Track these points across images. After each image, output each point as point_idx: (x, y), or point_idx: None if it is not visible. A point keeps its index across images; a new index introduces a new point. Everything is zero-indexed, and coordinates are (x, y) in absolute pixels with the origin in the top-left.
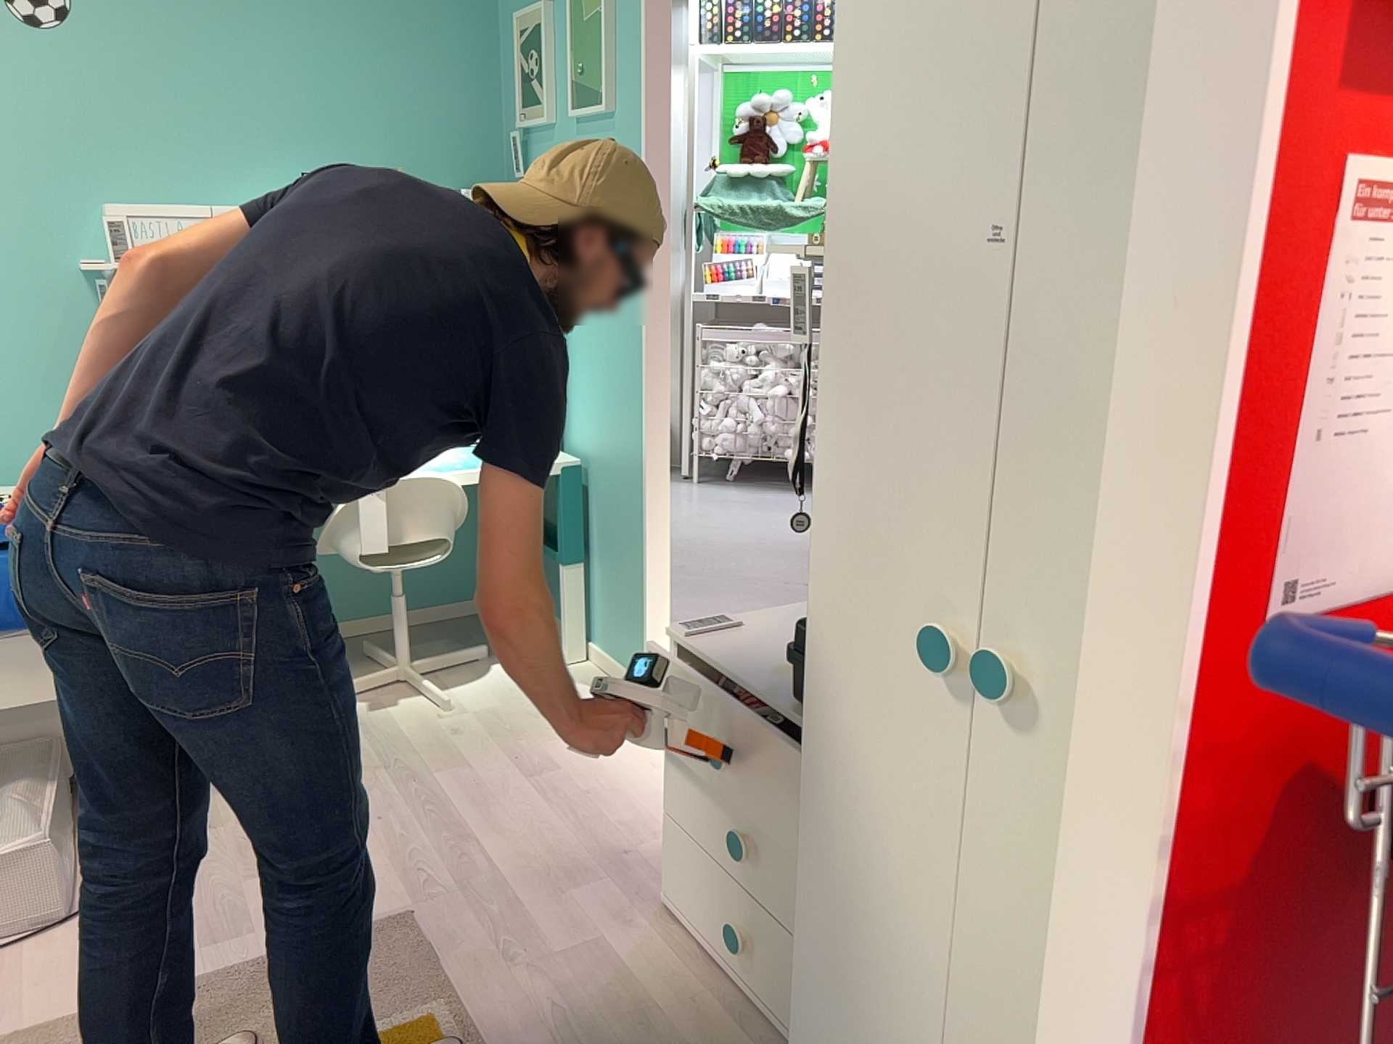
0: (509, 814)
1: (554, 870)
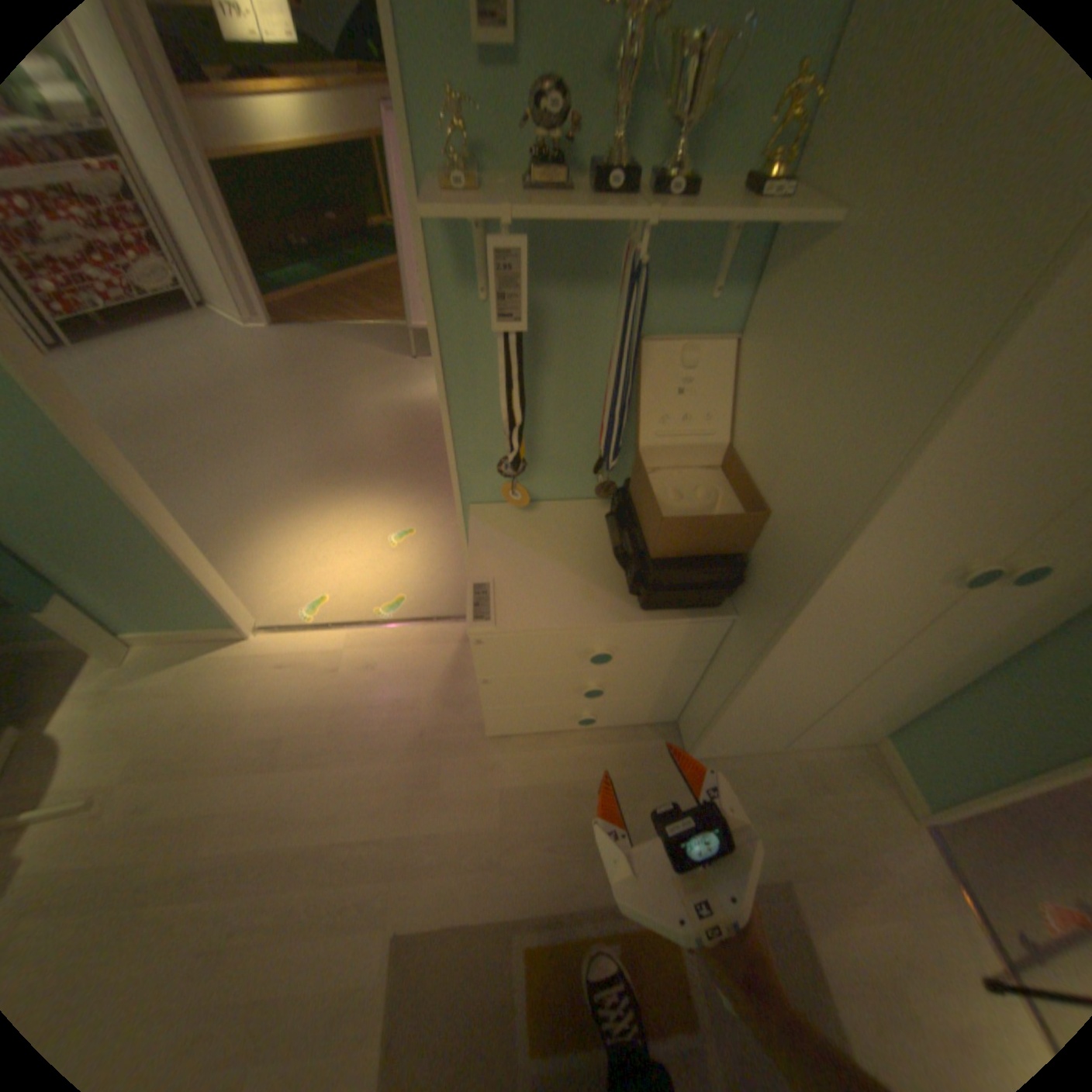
0: (313, 803)
1: (407, 794)
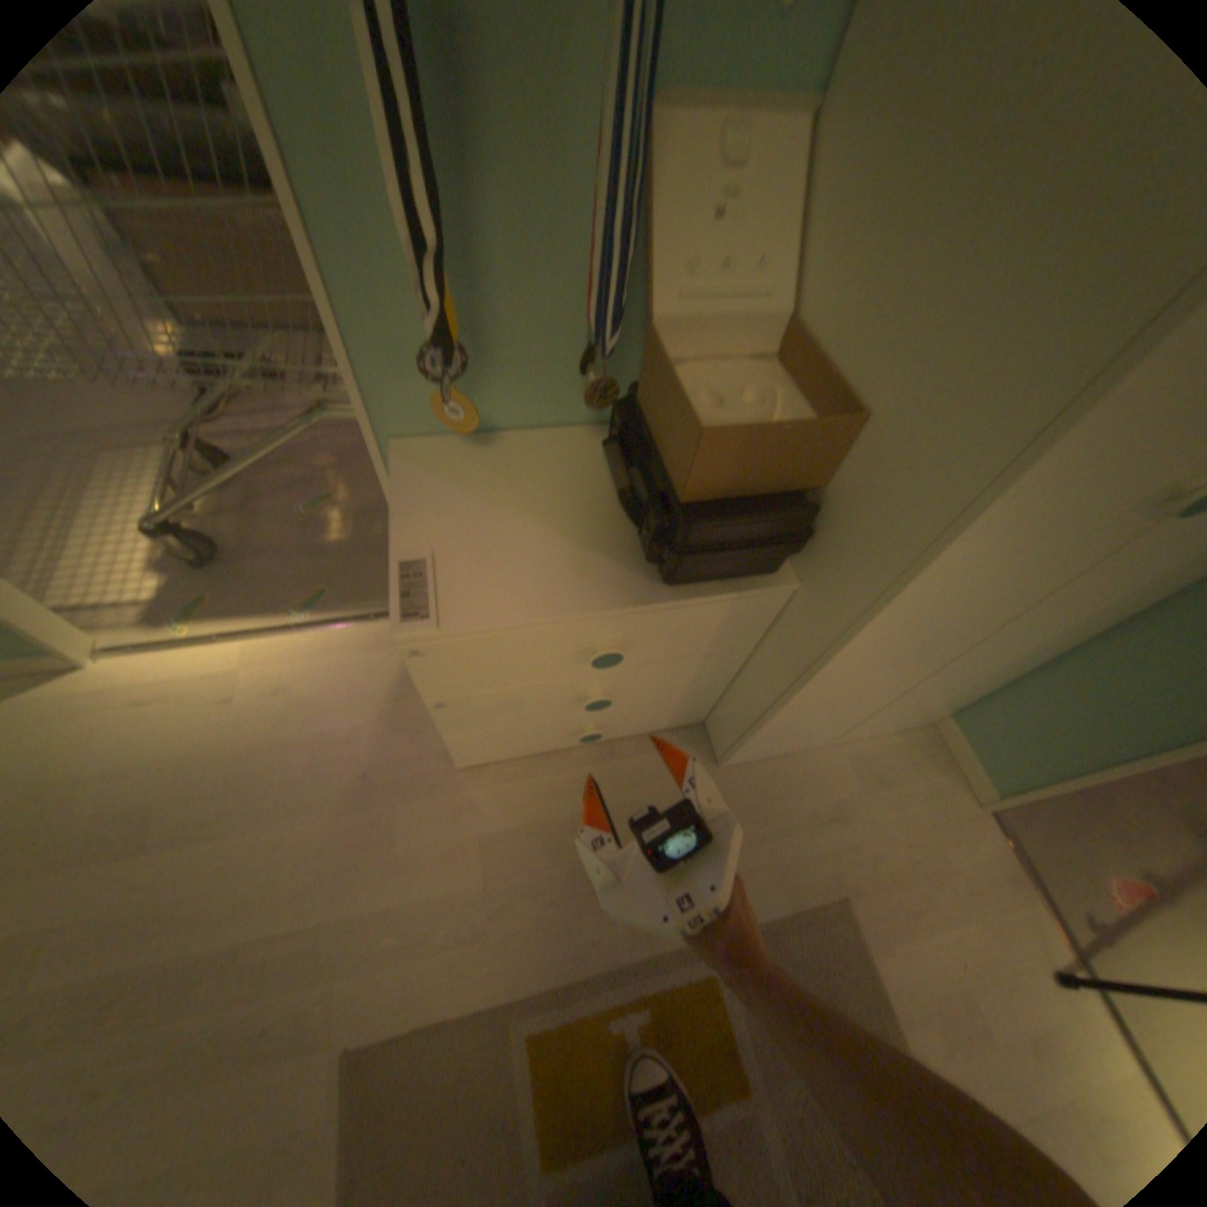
0: (207, 891)
1: (349, 859)
